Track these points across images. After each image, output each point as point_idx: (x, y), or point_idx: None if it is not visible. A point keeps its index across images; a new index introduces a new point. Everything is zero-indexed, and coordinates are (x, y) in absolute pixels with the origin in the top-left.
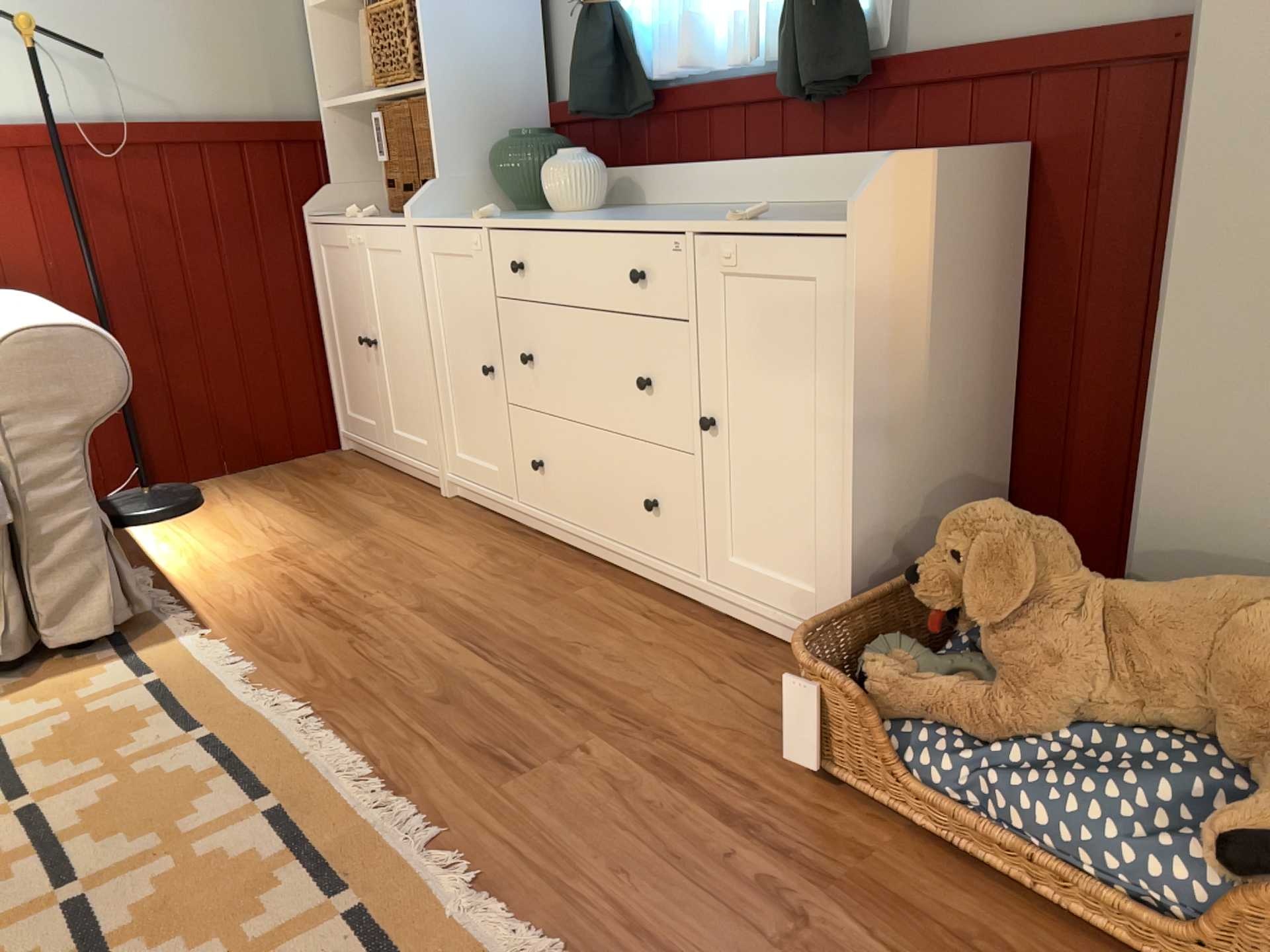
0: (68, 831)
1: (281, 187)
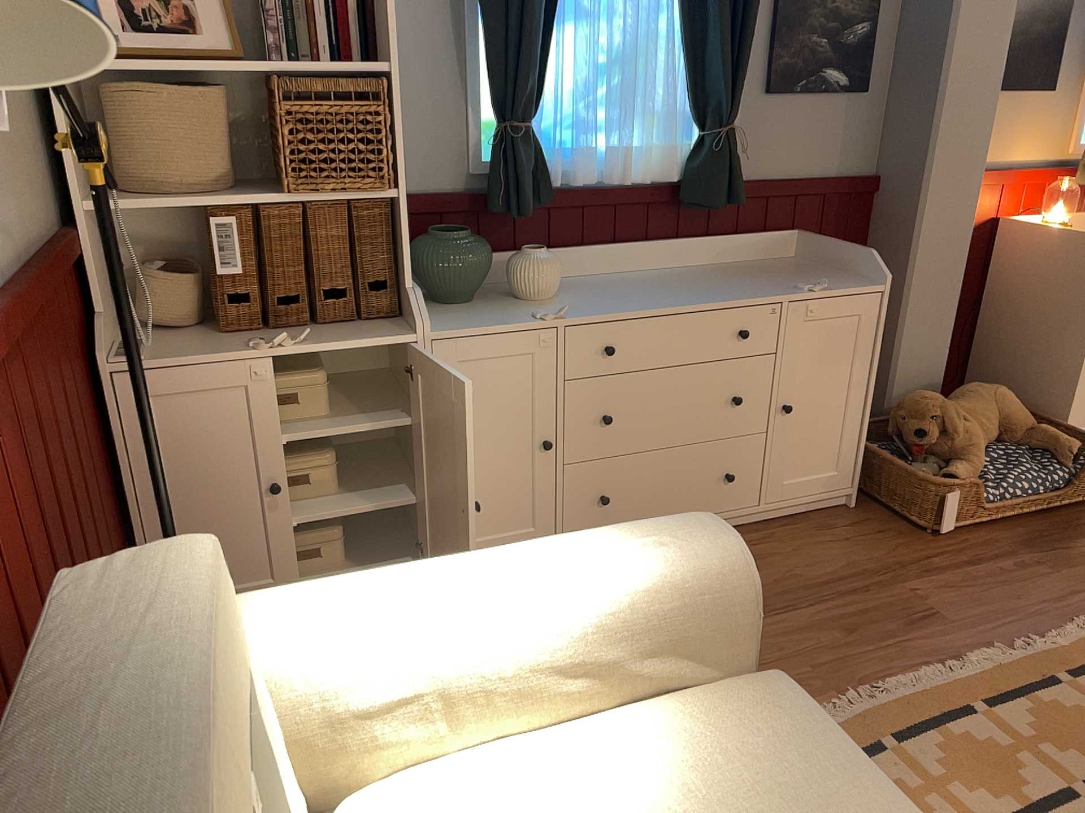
0: (1017, 805)
1: (73, 331)
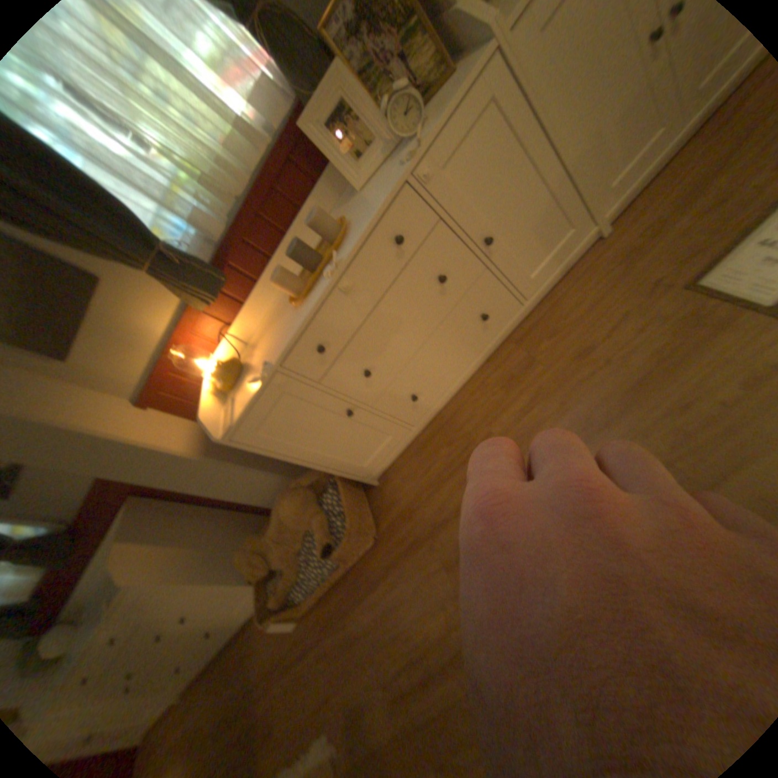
0: None
1: None
